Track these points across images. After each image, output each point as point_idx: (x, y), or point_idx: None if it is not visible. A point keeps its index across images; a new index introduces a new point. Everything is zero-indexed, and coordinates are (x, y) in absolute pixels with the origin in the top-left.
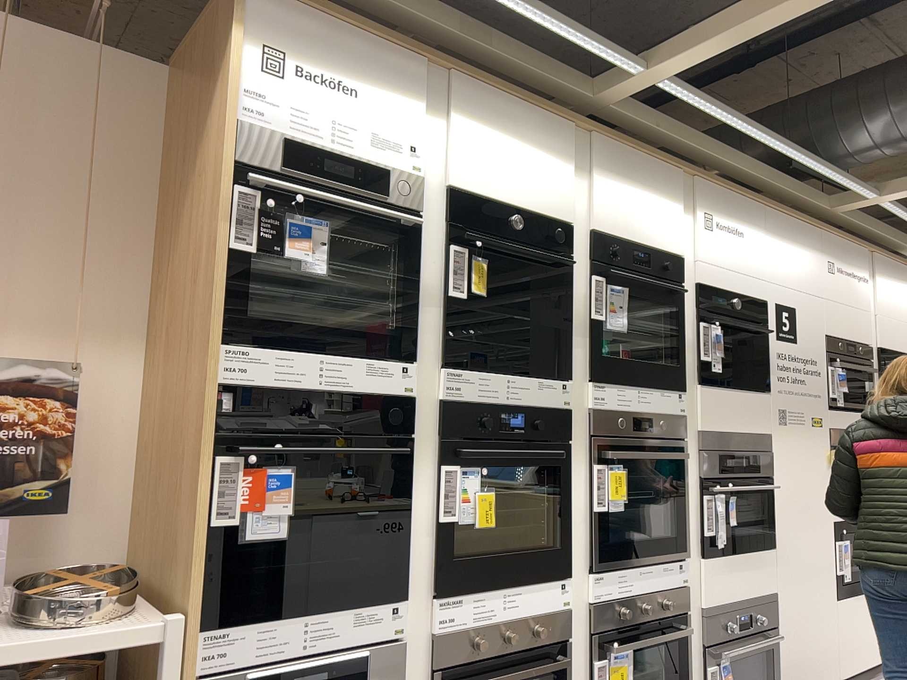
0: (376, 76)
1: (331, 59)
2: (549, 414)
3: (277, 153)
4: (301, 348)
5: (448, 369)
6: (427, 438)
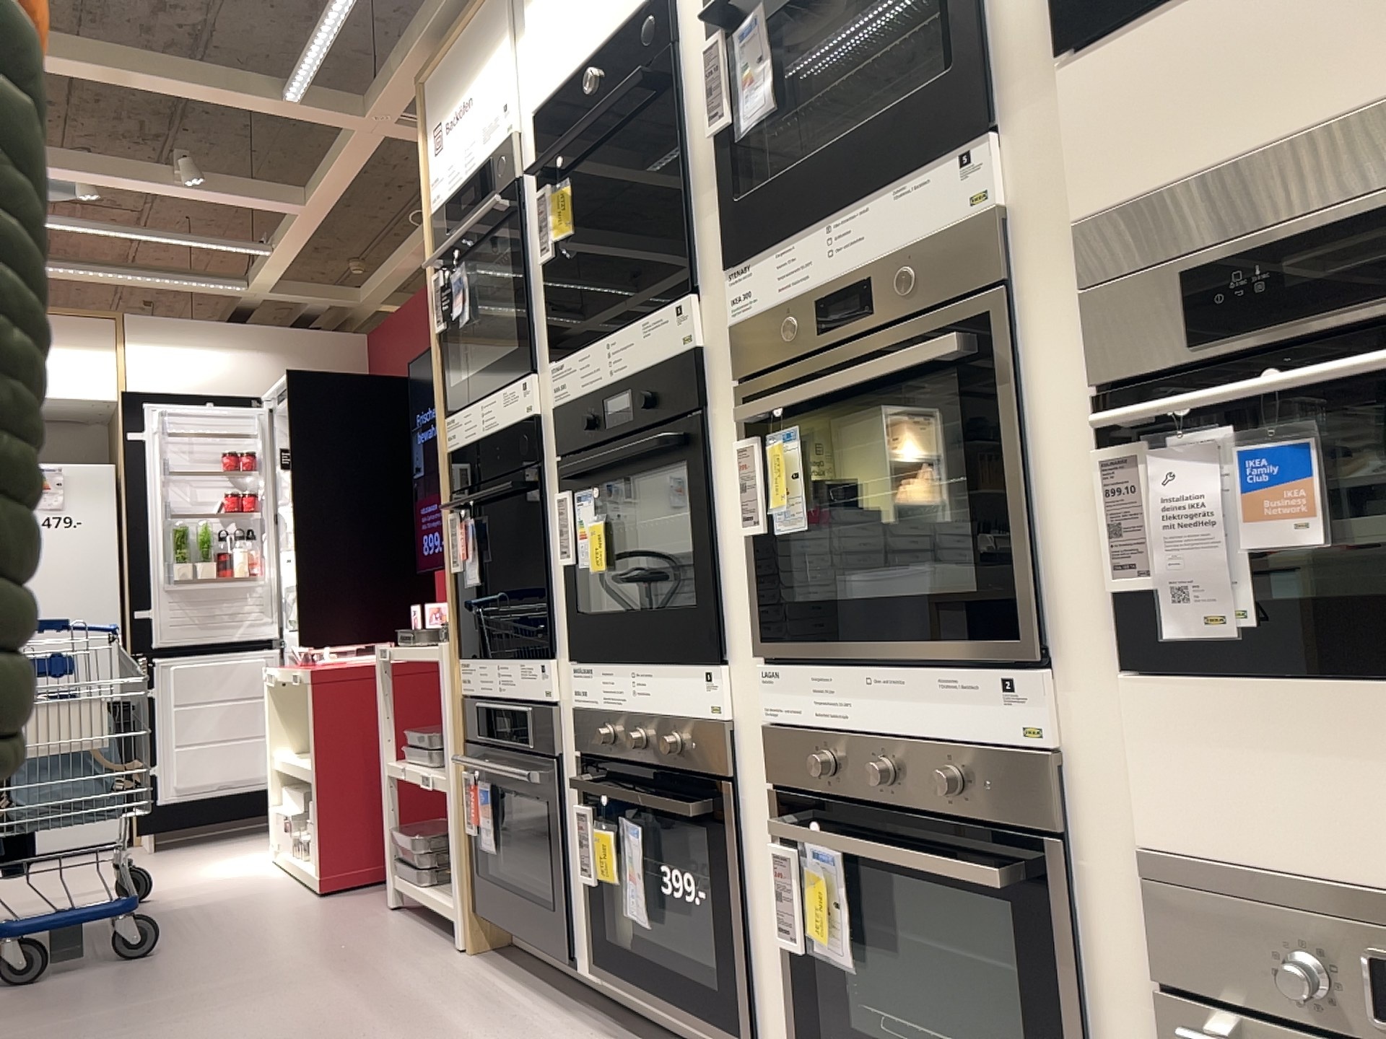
0: (473, 54)
1: (452, 81)
2: (667, 375)
3: (439, 222)
4: (467, 403)
5: (549, 366)
6: (552, 468)
